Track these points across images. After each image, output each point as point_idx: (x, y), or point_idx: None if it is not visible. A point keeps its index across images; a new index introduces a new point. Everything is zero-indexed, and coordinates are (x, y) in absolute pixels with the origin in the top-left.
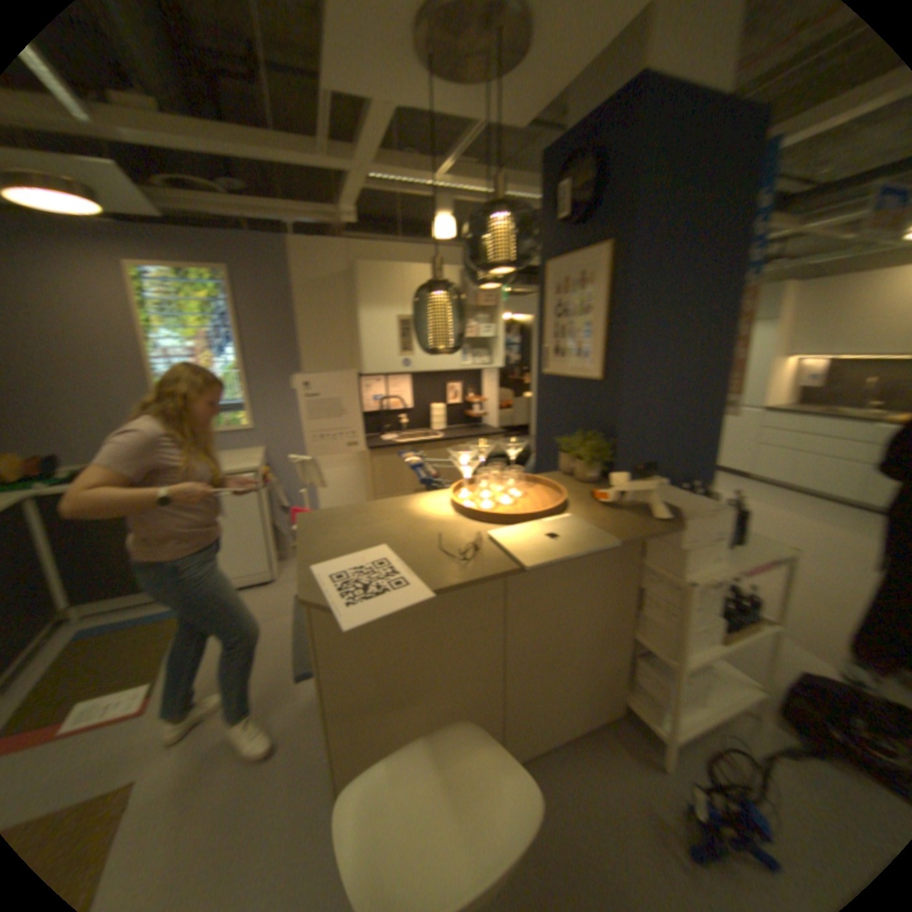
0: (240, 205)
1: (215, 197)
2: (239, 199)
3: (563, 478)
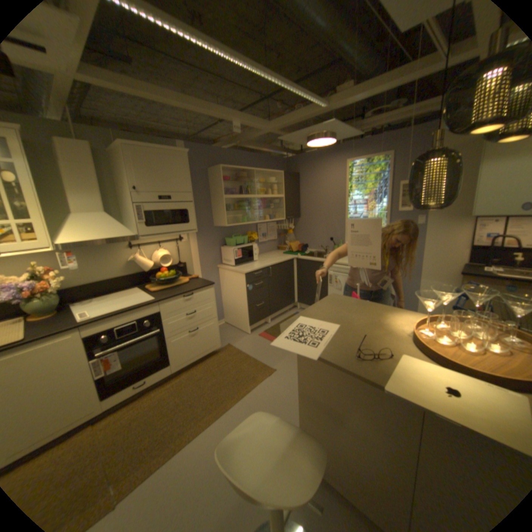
0: (408, 111)
1: (393, 112)
2: (408, 108)
3: None
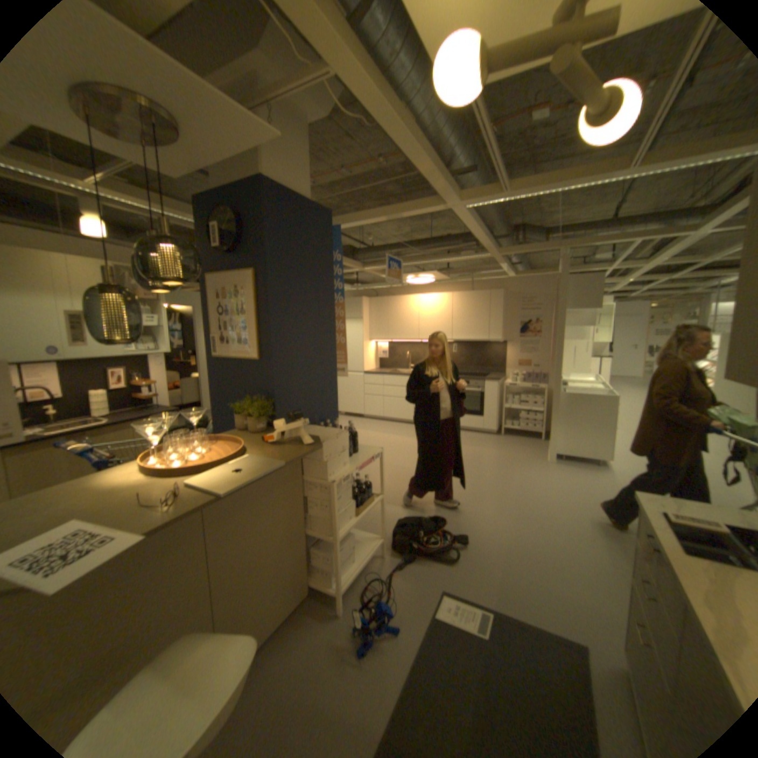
0: None
1: None
2: None
3: (240, 432)
